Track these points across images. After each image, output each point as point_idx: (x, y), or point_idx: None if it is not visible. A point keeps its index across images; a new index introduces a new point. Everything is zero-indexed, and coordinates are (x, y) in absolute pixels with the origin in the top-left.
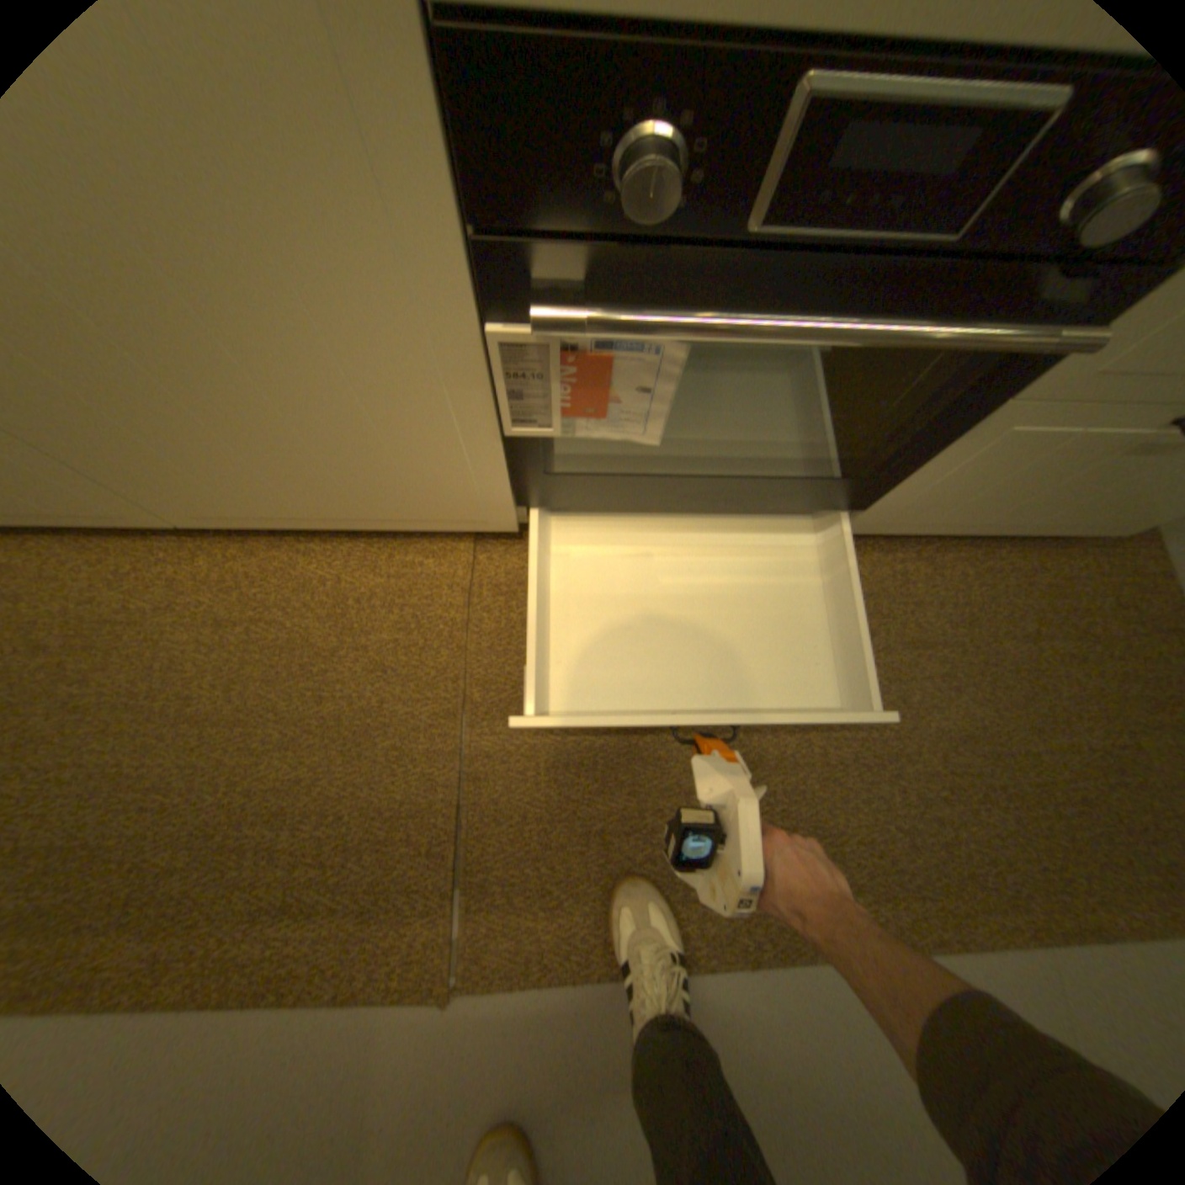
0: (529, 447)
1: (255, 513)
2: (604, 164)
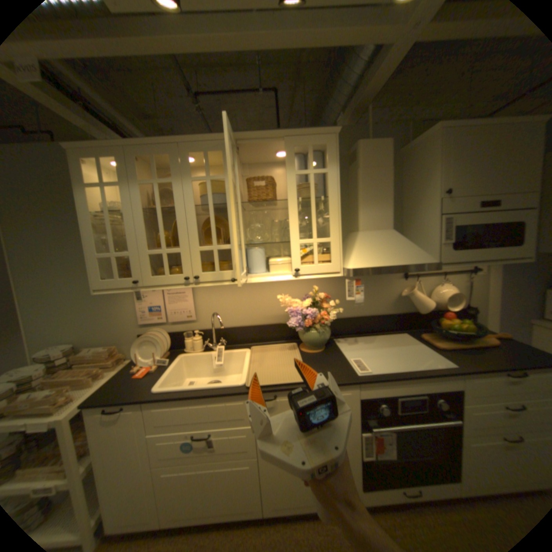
0: (368, 466)
1: (292, 505)
2: (379, 411)
